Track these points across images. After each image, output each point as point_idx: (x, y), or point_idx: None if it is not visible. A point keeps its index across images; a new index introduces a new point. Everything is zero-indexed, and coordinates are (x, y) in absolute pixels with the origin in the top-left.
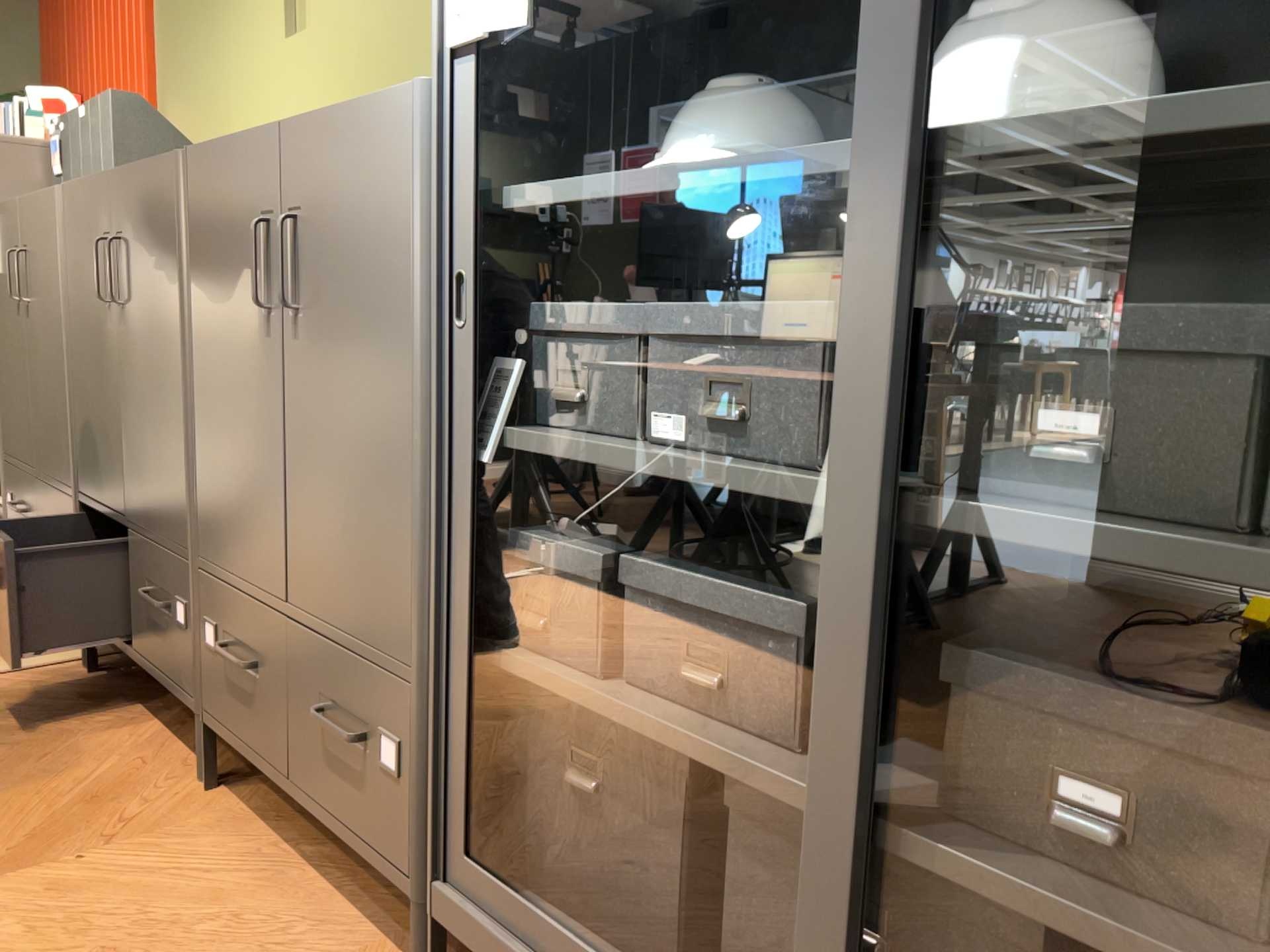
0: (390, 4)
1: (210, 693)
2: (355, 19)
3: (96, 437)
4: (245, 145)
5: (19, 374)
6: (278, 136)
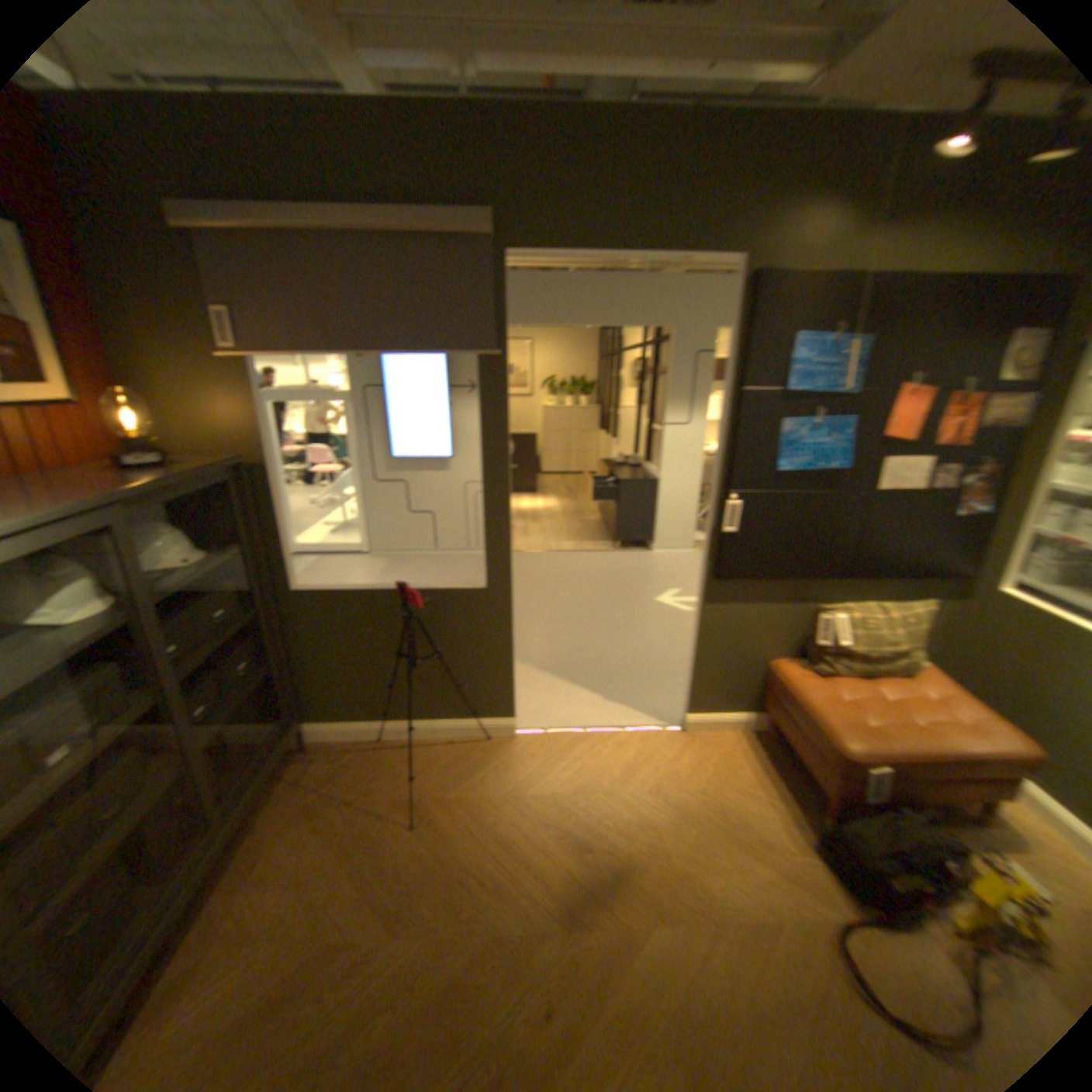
0: None
1: None
2: None
3: None
4: None
5: None
6: None
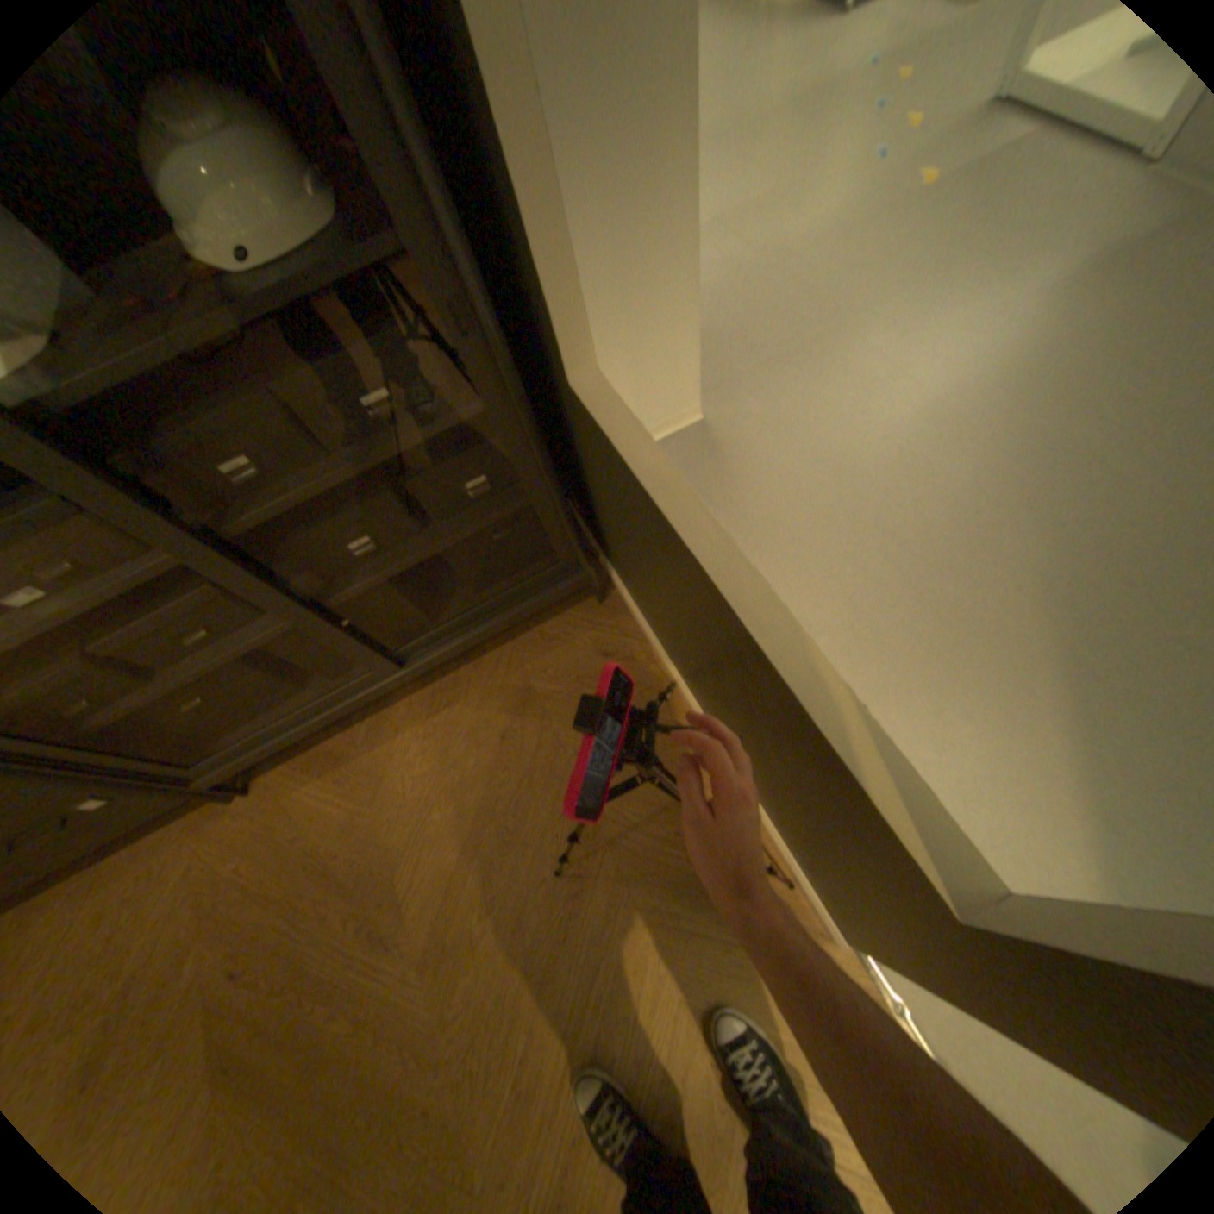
0: None
1: None
2: None
3: None
4: None
5: None
6: None
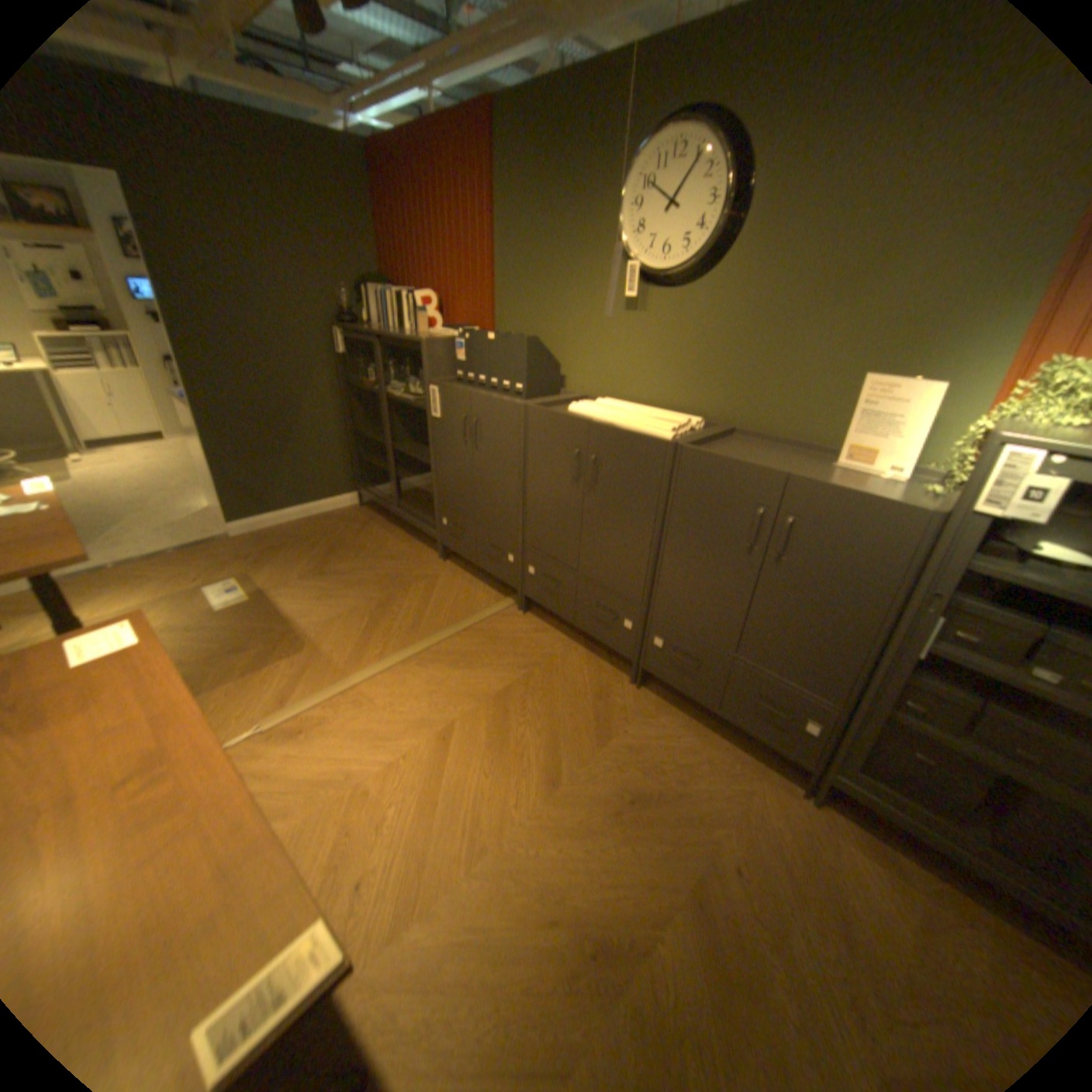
0: (727, 322)
1: (652, 660)
2: (692, 319)
3: (550, 529)
4: (748, 469)
5: (462, 471)
6: (785, 478)
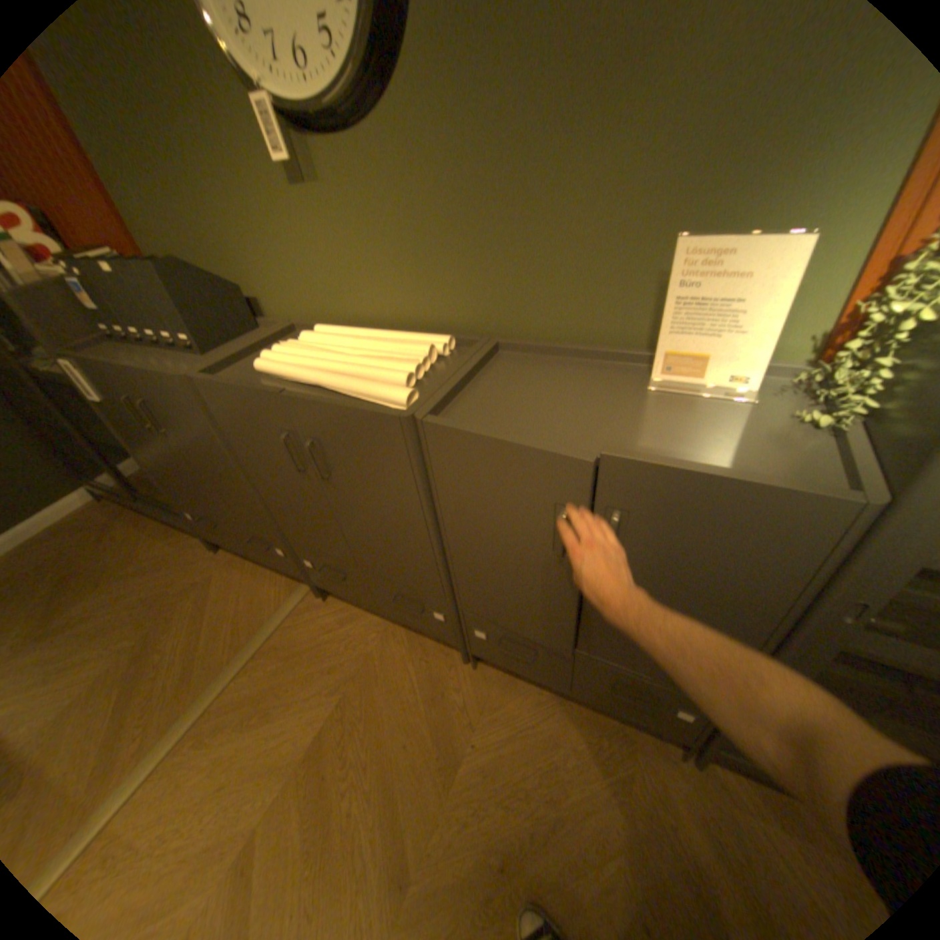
0: (439, 178)
1: (479, 649)
2: (388, 182)
3: (303, 524)
4: (532, 449)
5: (168, 464)
6: (594, 461)
